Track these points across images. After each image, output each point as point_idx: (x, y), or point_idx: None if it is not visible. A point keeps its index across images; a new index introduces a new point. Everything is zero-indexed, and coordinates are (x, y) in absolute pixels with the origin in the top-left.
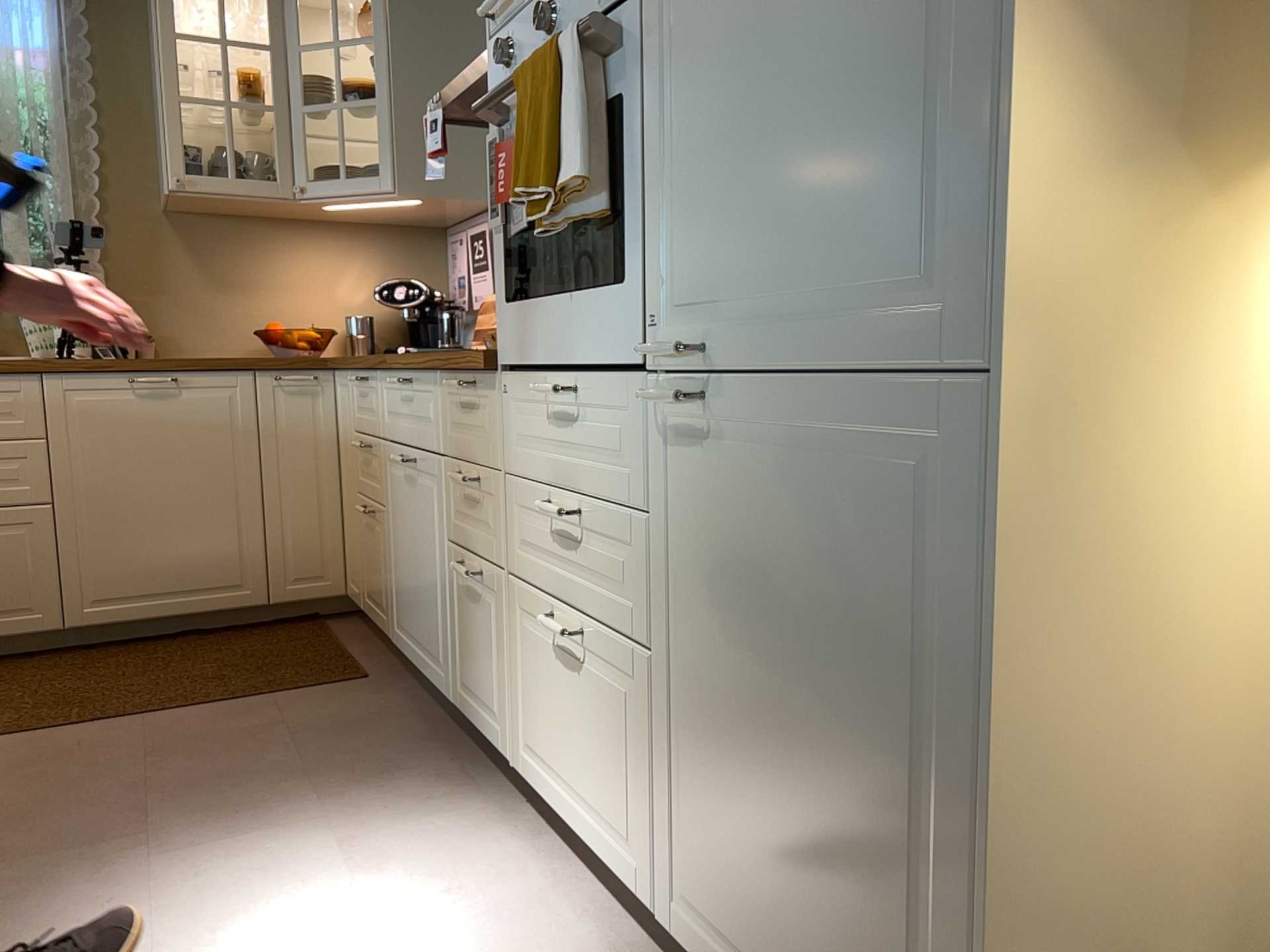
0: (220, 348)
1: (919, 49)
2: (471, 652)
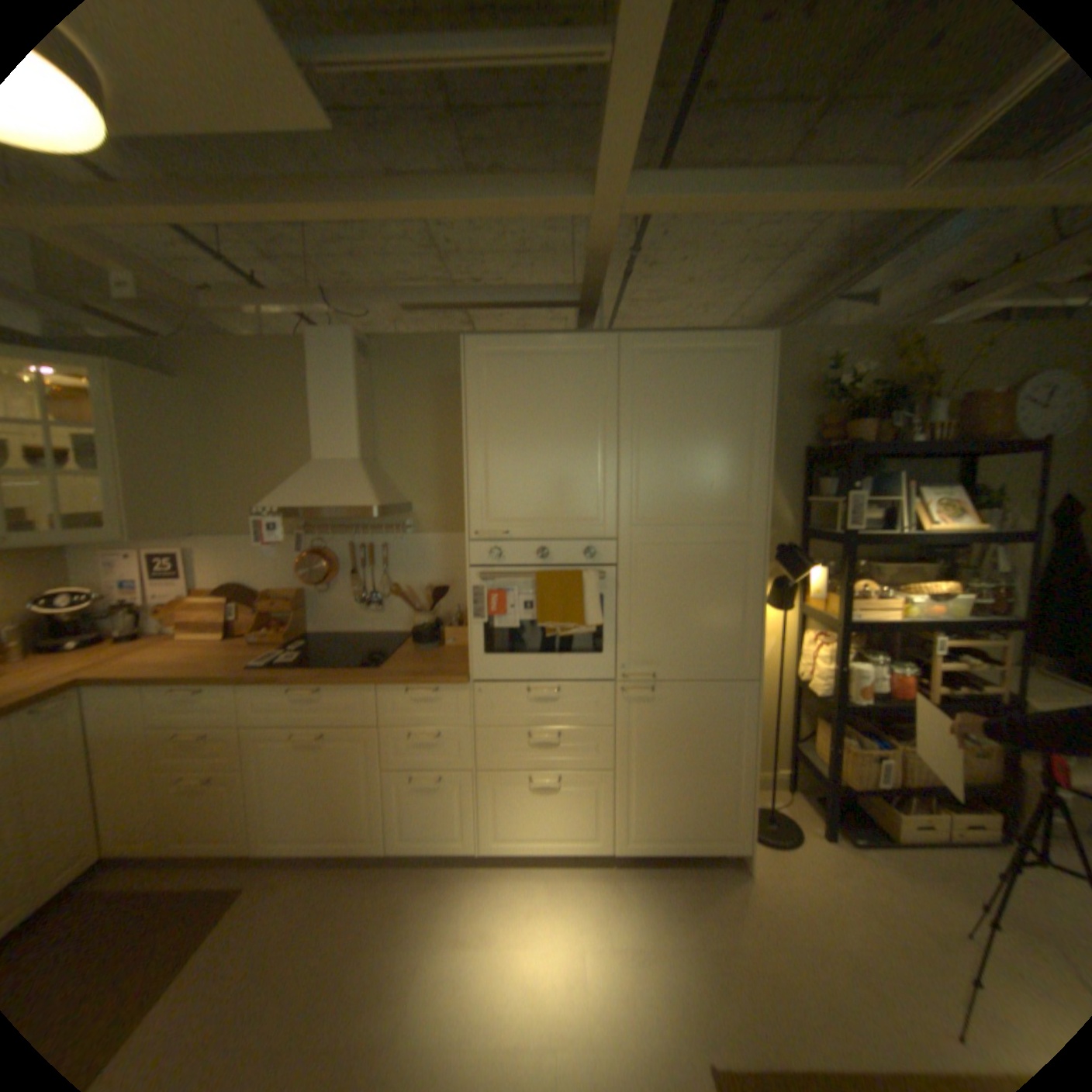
0: None
1: (734, 615)
2: (418, 818)
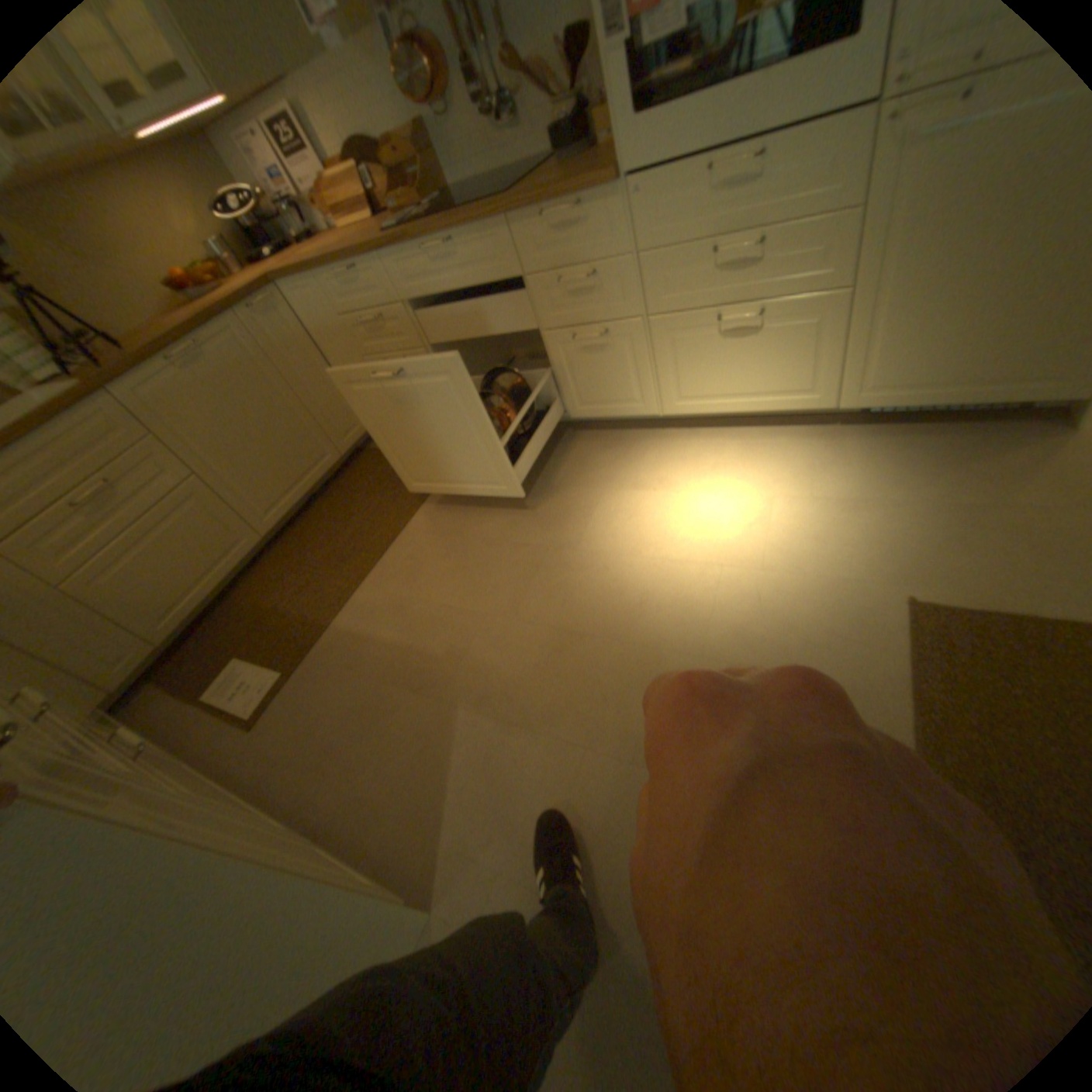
0: (136, 313)
1: None
2: (593, 379)
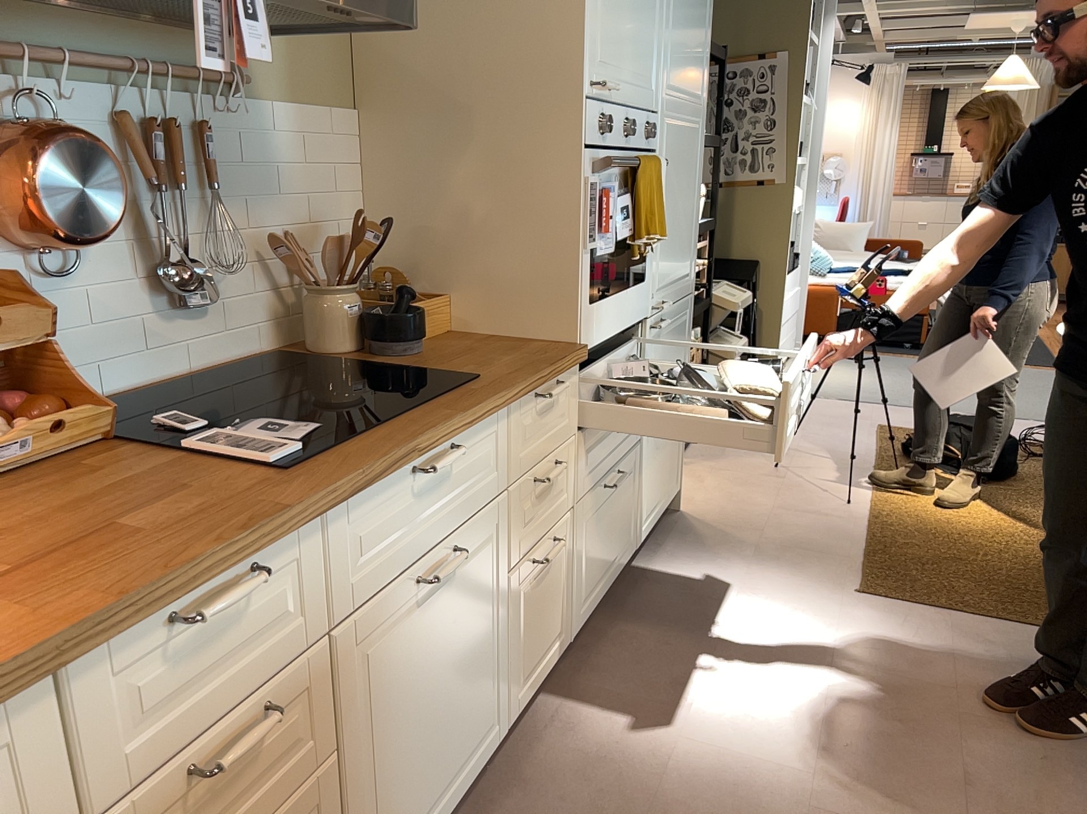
0: None
1: (691, 218)
2: (535, 629)
